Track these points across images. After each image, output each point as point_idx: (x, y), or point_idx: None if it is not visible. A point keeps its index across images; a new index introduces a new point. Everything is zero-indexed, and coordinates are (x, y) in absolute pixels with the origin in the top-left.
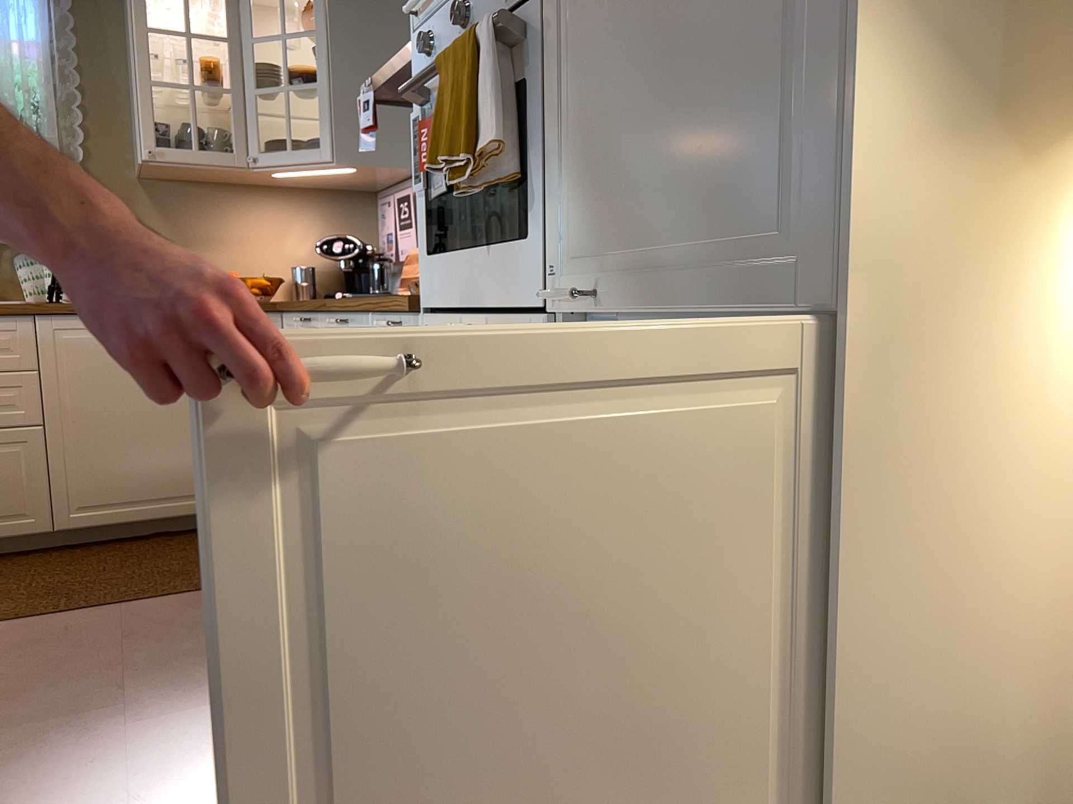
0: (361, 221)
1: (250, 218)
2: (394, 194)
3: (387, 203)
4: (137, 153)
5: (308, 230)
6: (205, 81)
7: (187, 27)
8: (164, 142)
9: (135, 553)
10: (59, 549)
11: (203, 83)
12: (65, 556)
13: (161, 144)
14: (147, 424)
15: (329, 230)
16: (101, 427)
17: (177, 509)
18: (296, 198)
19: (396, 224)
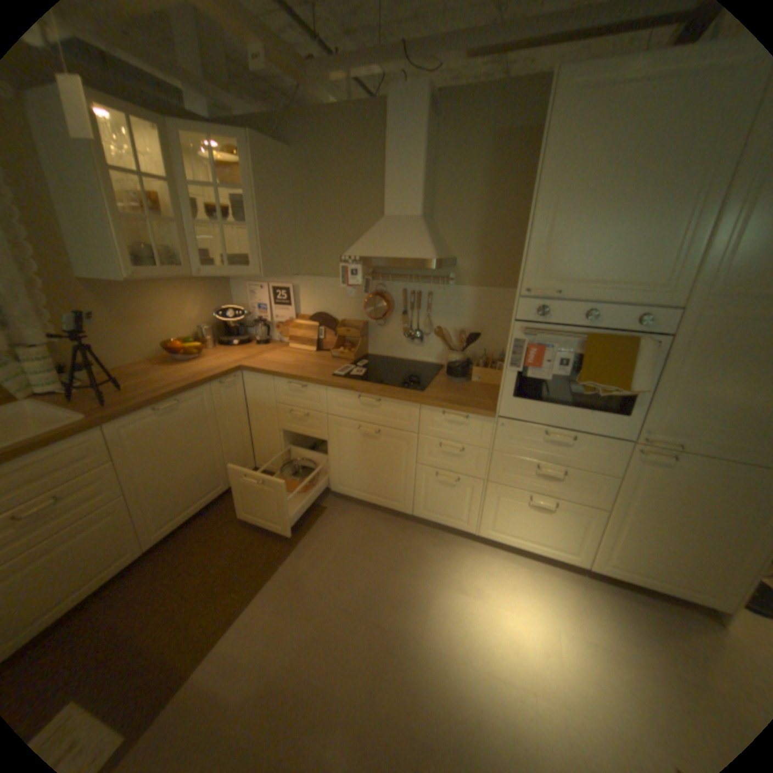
0: (222, 291)
1: (162, 298)
2: (267, 284)
3: (259, 287)
4: (81, 261)
5: (197, 301)
6: (146, 209)
7: (137, 168)
8: (131, 262)
9: (204, 538)
10: (140, 559)
11: (145, 211)
12: (156, 562)
13: (131, 264)
14: (186, 463)
15: (208, 299)
16: (161, 478)
17: (208, 501)
18: (187, 281)
19: (271, 301)
